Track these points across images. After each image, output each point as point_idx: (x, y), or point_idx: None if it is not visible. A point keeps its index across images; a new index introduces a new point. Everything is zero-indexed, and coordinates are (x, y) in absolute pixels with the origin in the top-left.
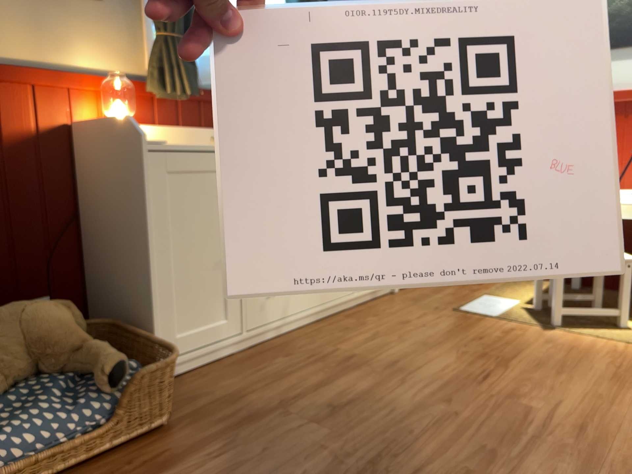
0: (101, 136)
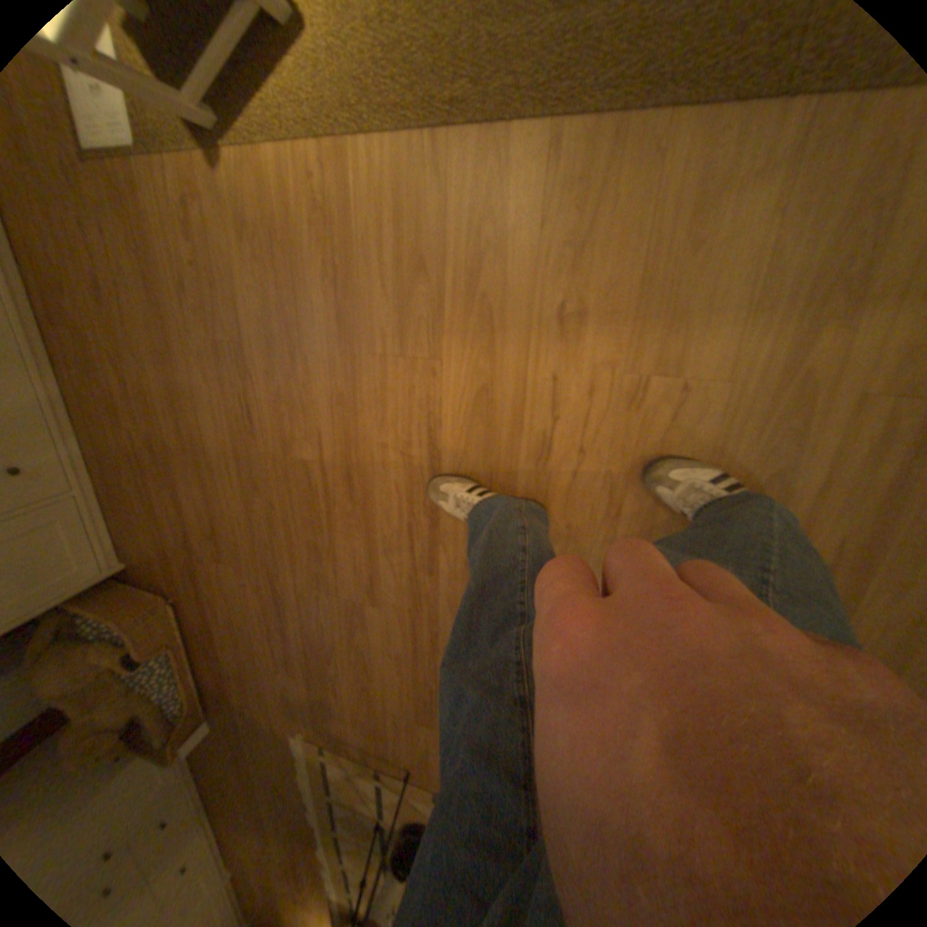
0: None
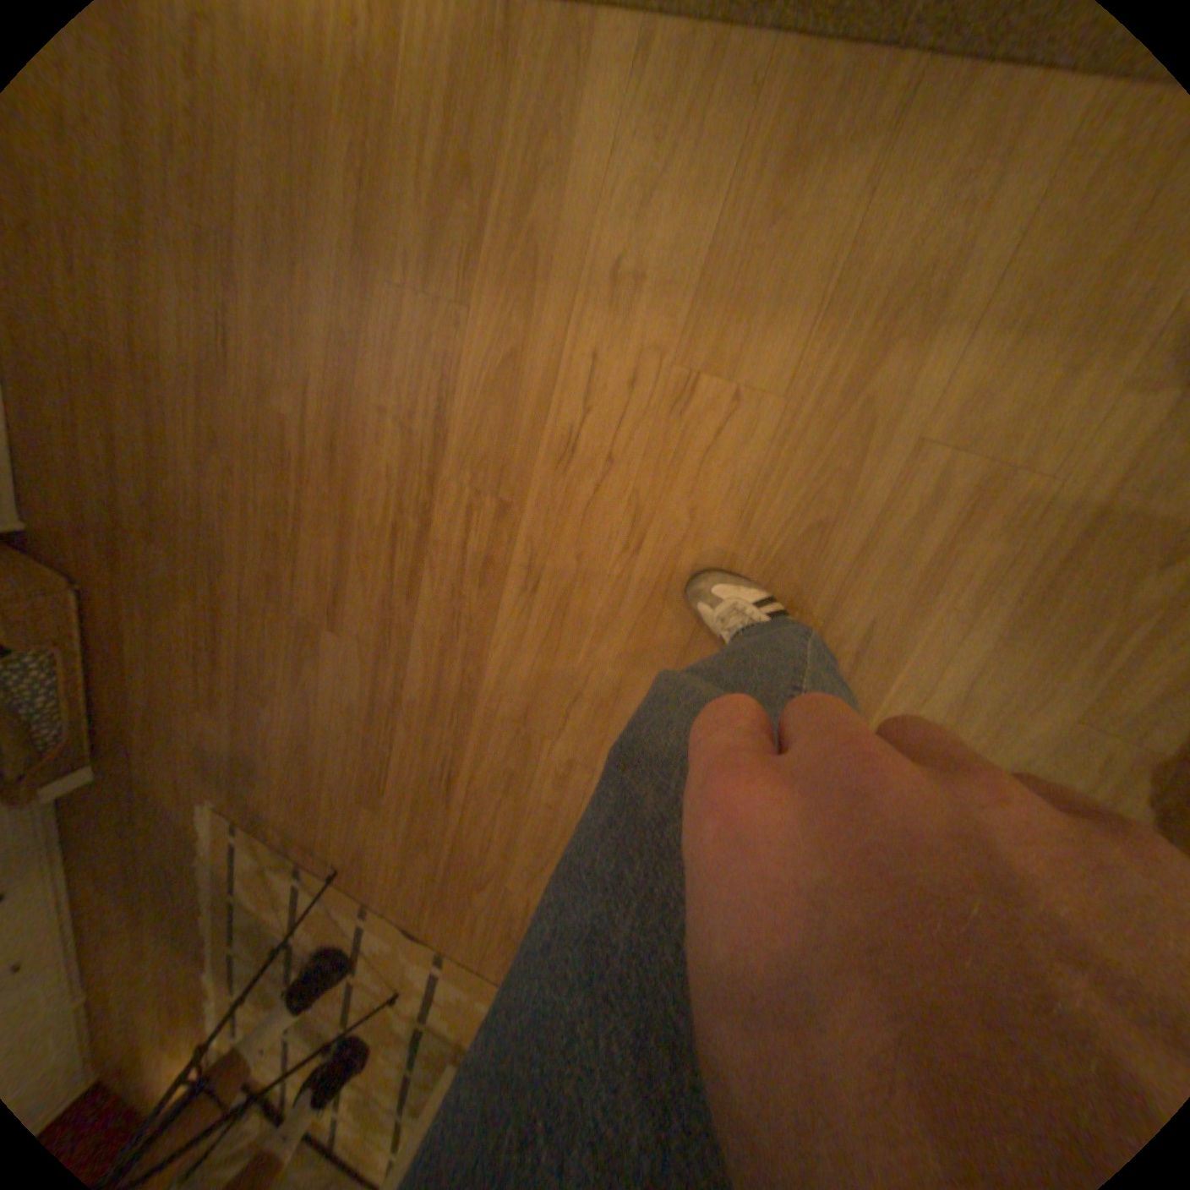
0: None
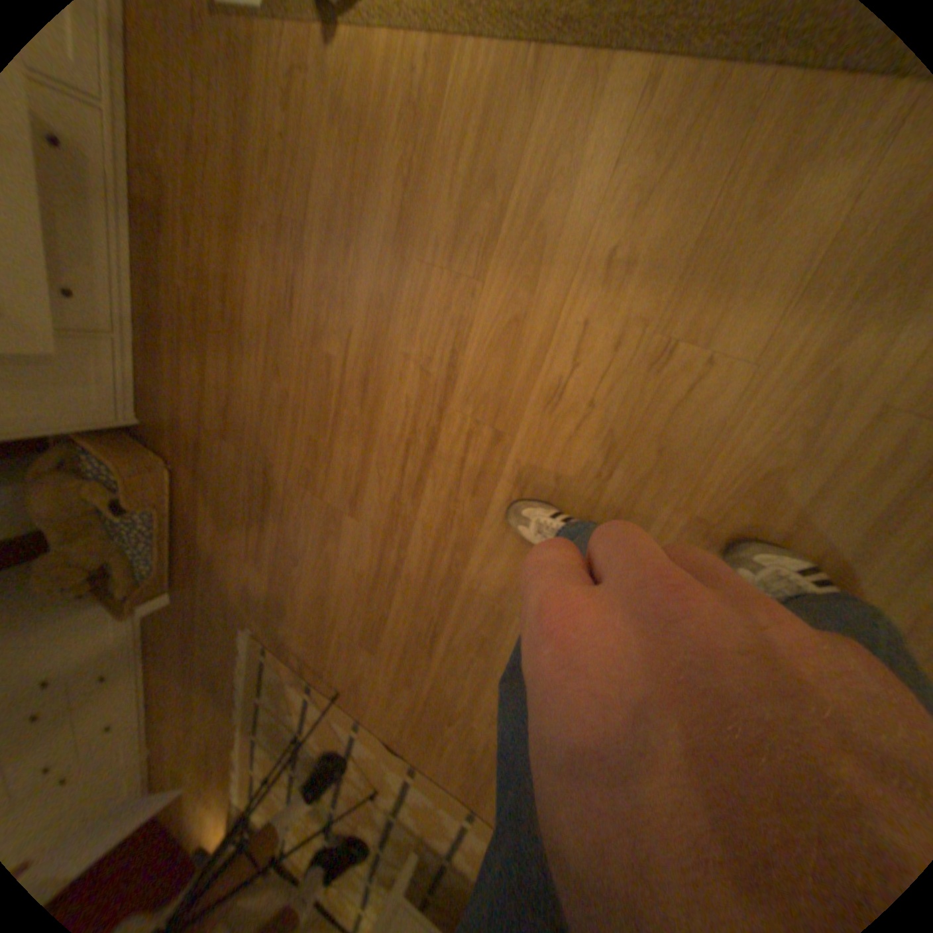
0: None
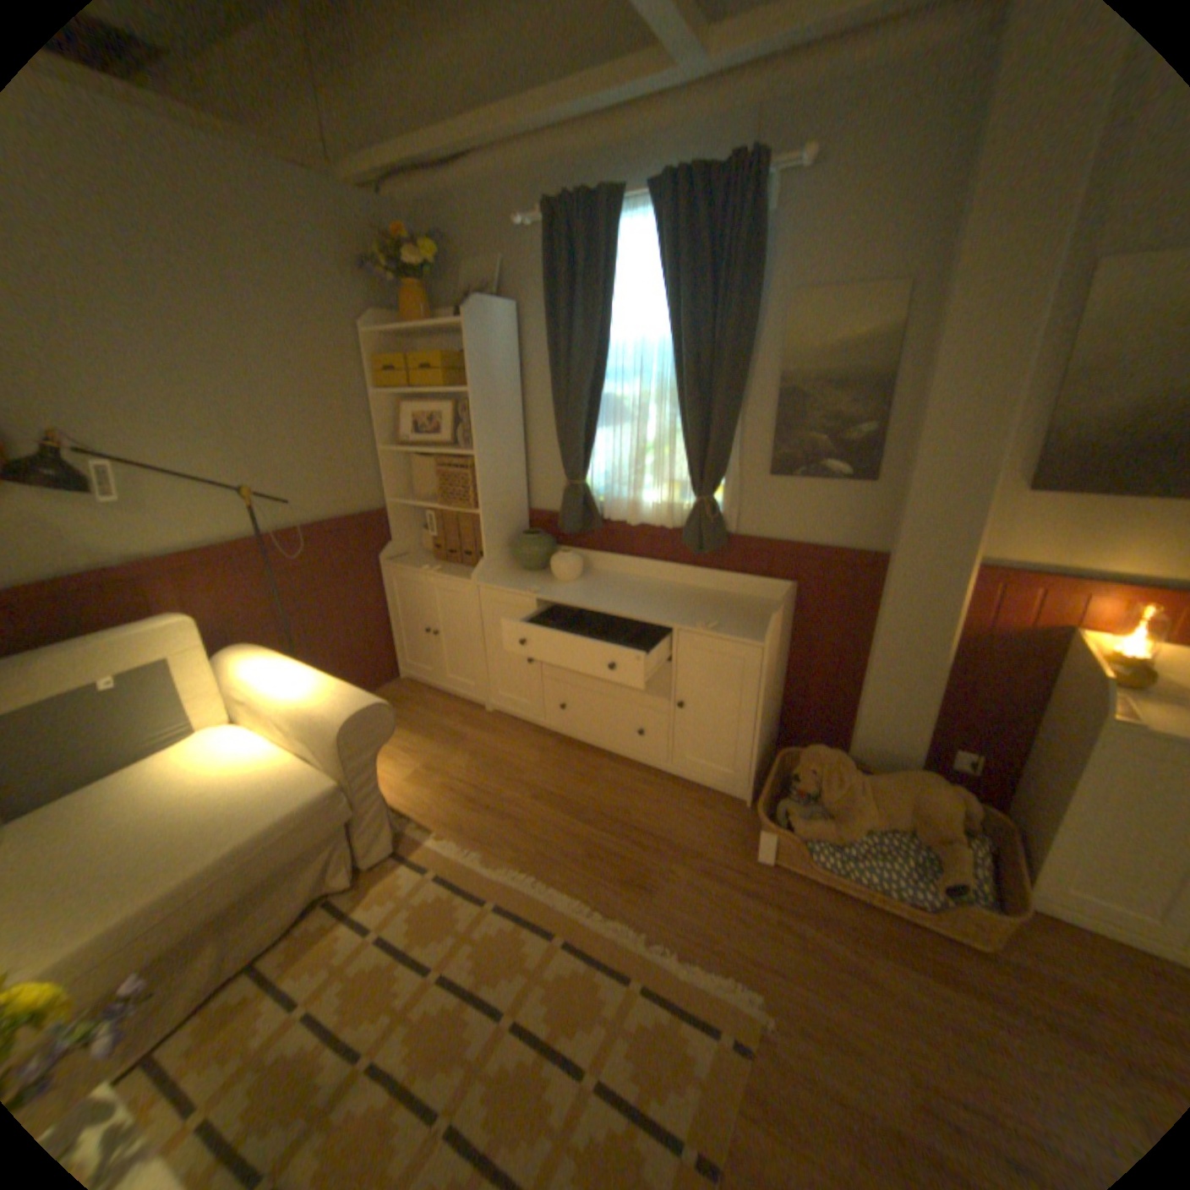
0: (1087, 671)
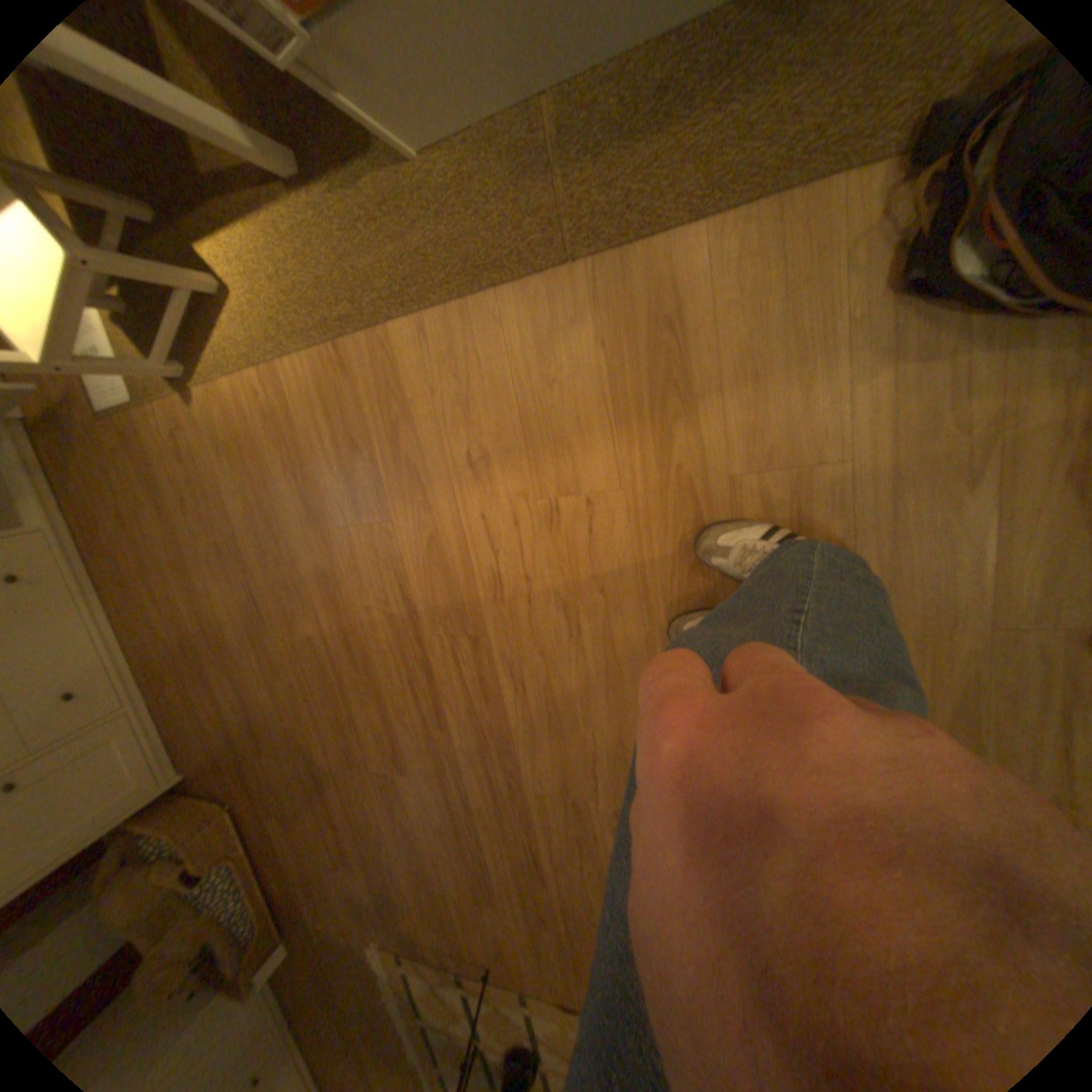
0: None
